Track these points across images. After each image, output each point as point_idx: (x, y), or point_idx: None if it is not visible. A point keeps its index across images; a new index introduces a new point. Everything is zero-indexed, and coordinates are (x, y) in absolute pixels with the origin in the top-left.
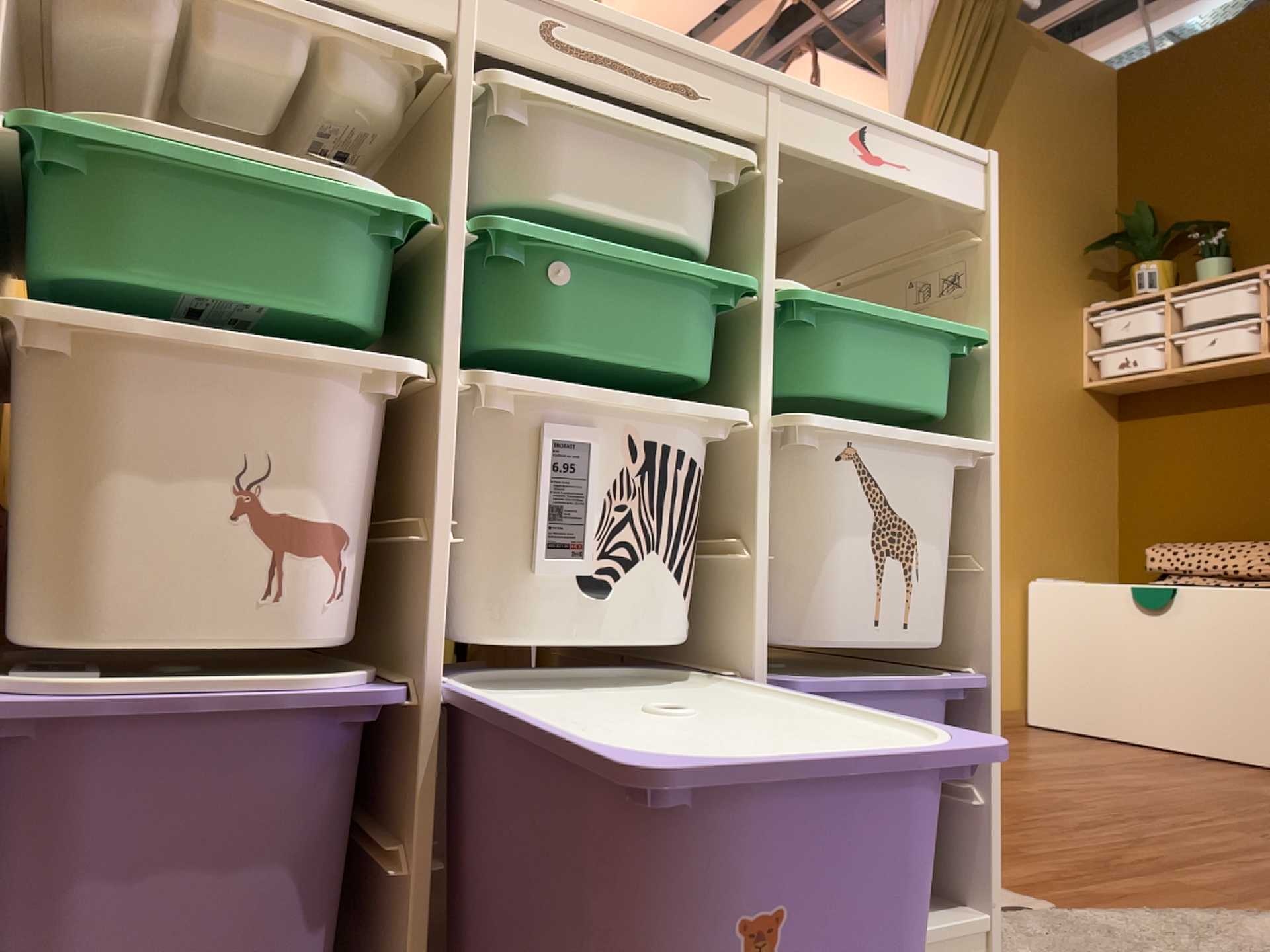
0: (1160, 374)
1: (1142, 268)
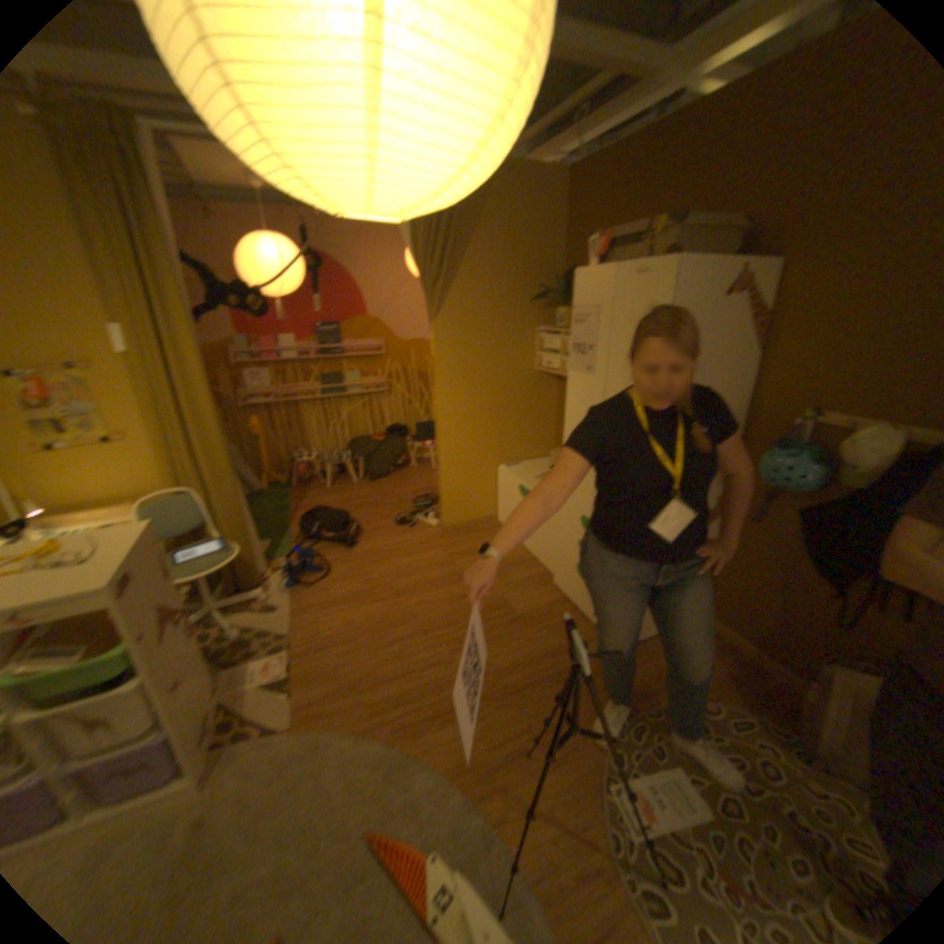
0: (560, 375)
1: (562, 310)
